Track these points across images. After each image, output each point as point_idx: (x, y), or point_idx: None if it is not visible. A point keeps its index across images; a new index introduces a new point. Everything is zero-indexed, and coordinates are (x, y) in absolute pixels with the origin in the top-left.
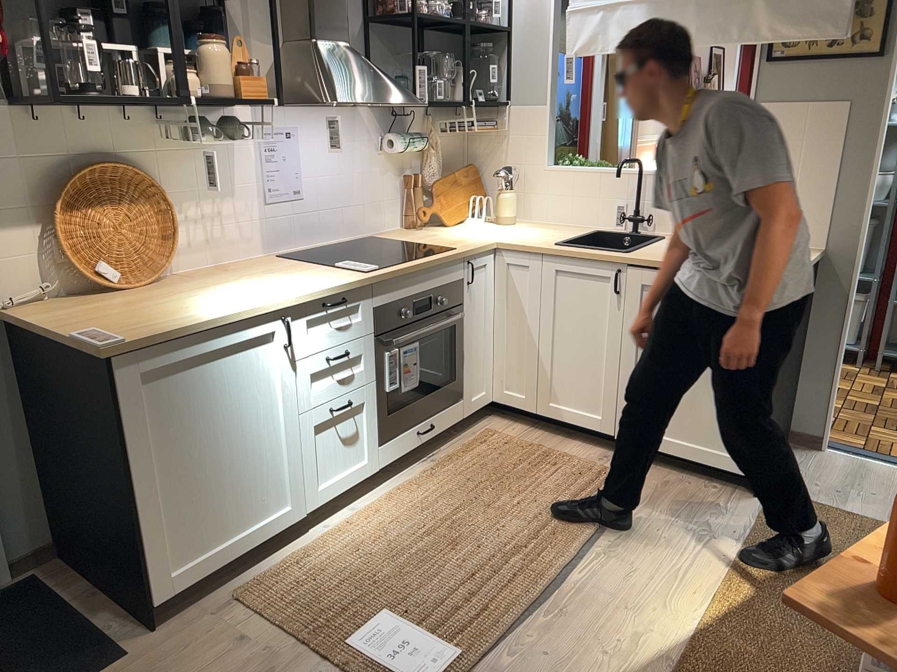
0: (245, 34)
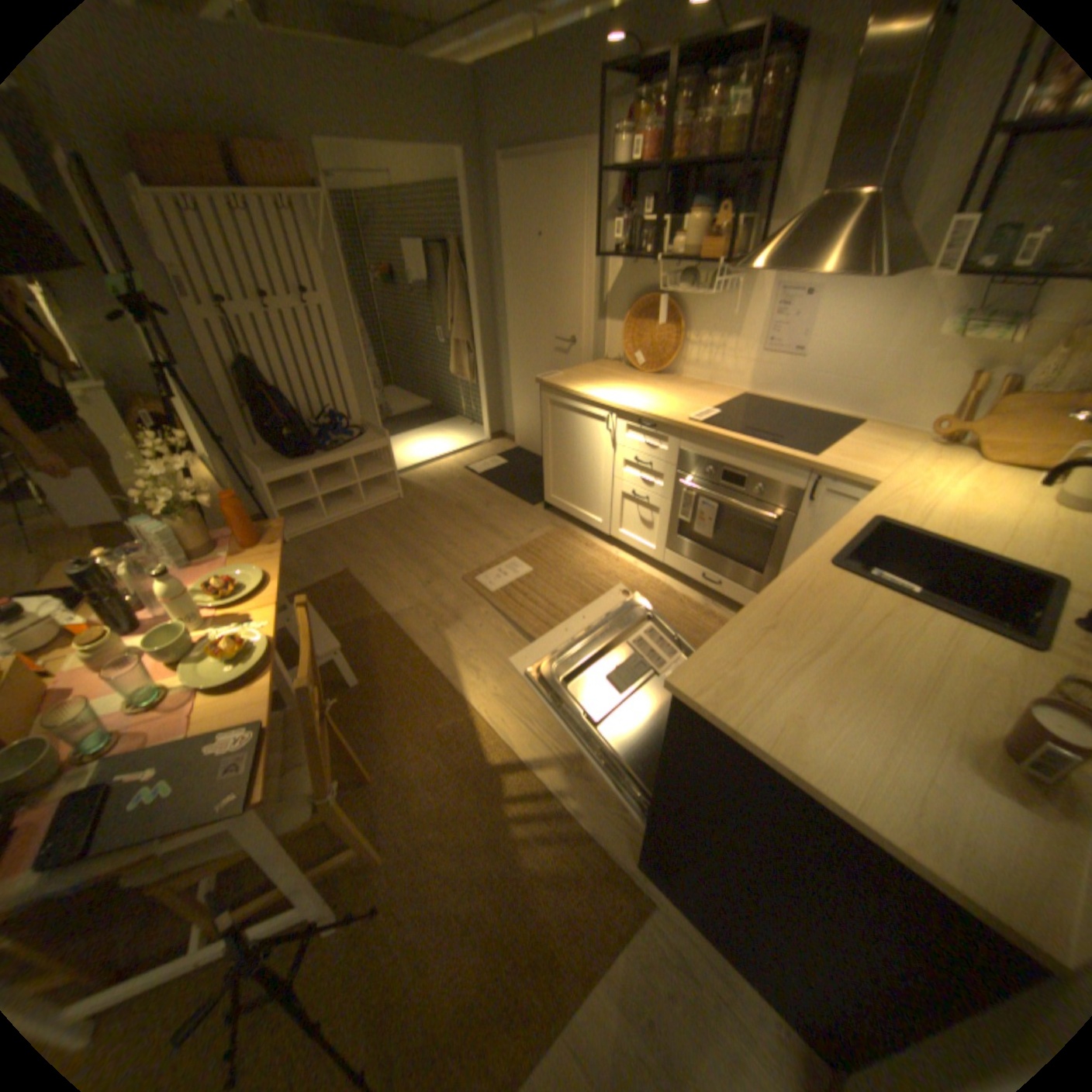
0: (796, 187)
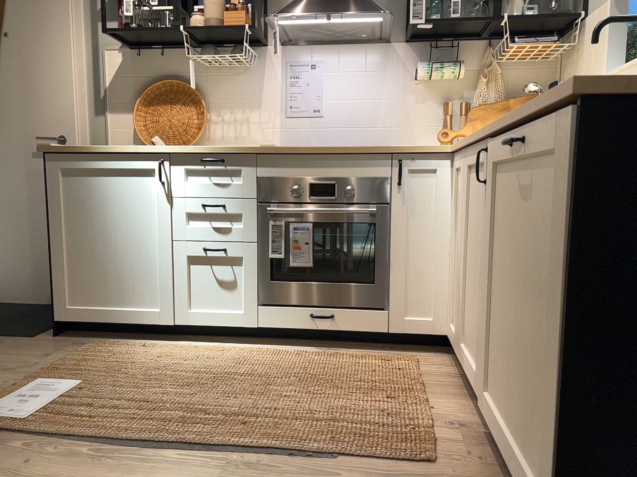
0: None
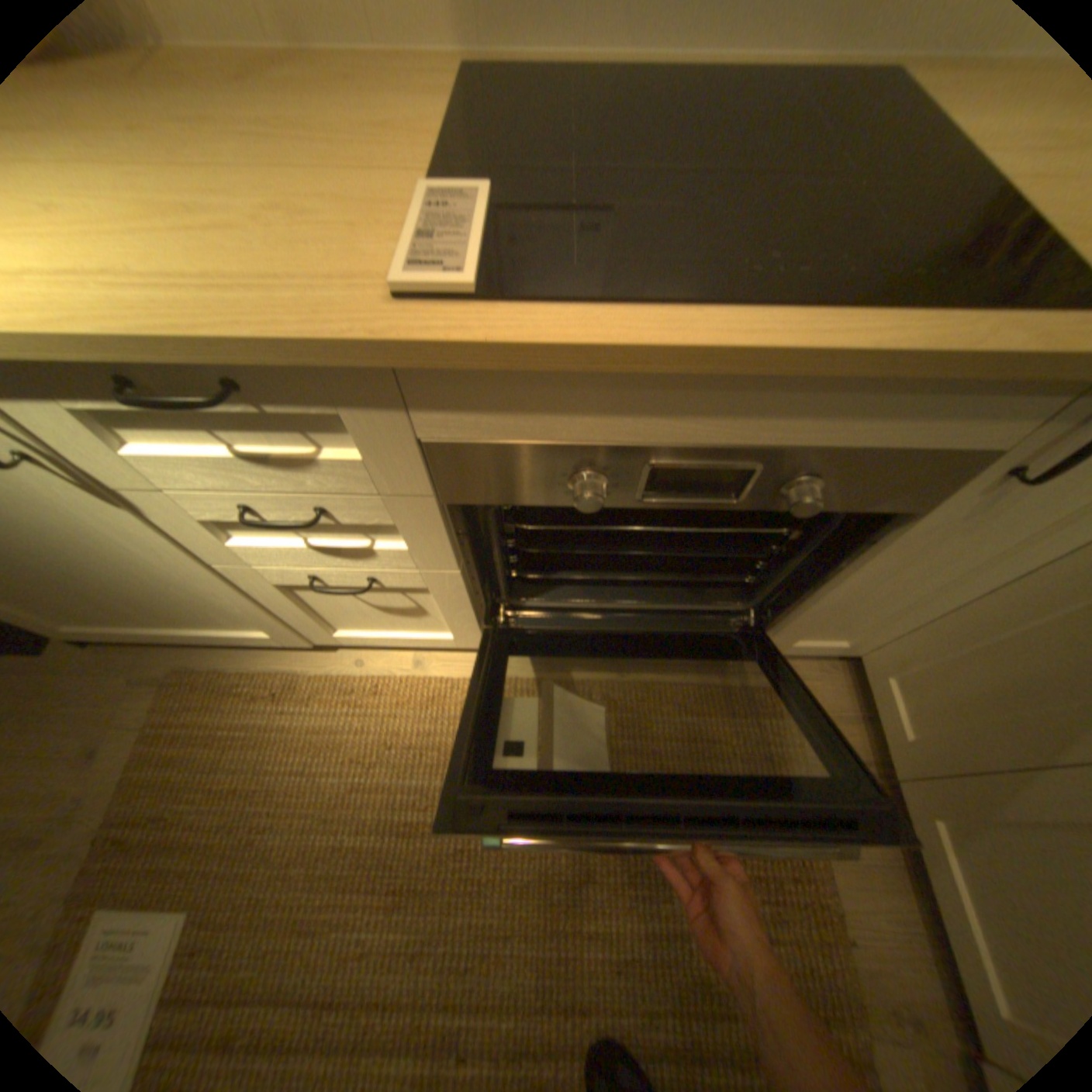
0: None
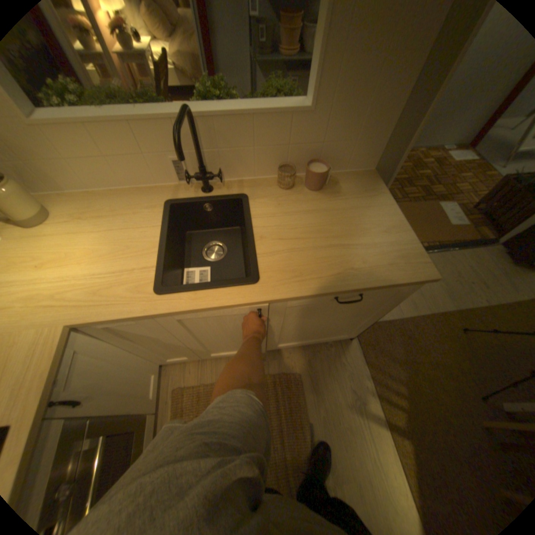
0: None
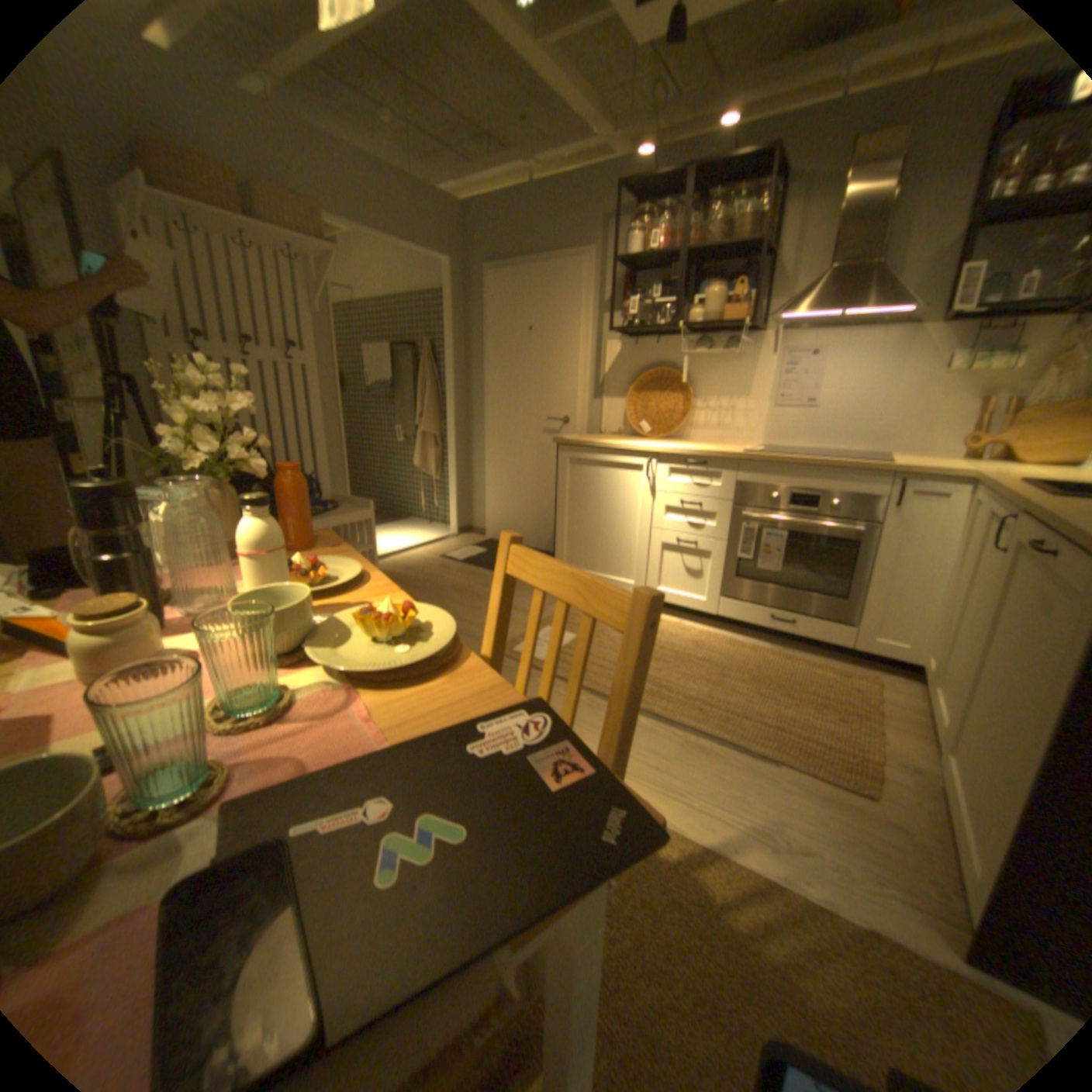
0: (791, 274)
